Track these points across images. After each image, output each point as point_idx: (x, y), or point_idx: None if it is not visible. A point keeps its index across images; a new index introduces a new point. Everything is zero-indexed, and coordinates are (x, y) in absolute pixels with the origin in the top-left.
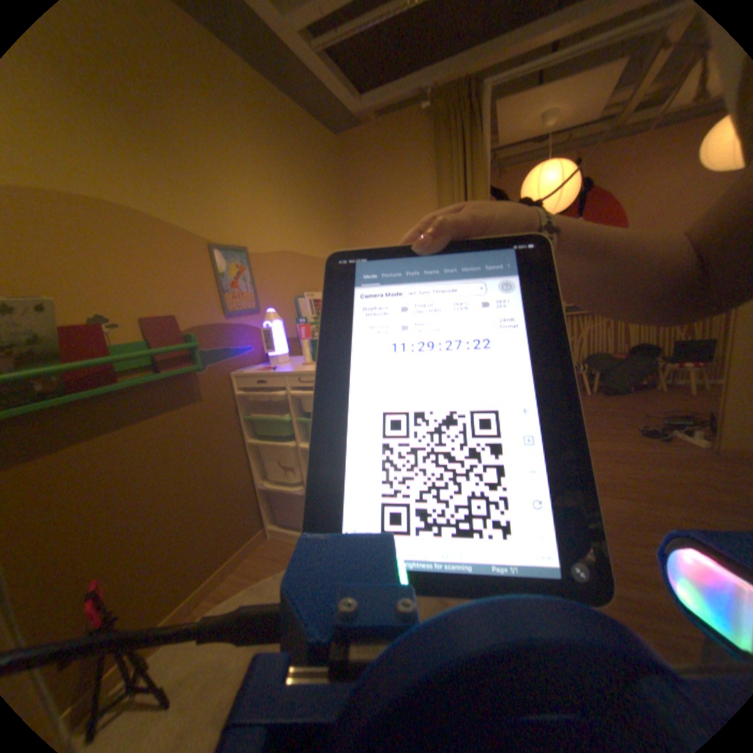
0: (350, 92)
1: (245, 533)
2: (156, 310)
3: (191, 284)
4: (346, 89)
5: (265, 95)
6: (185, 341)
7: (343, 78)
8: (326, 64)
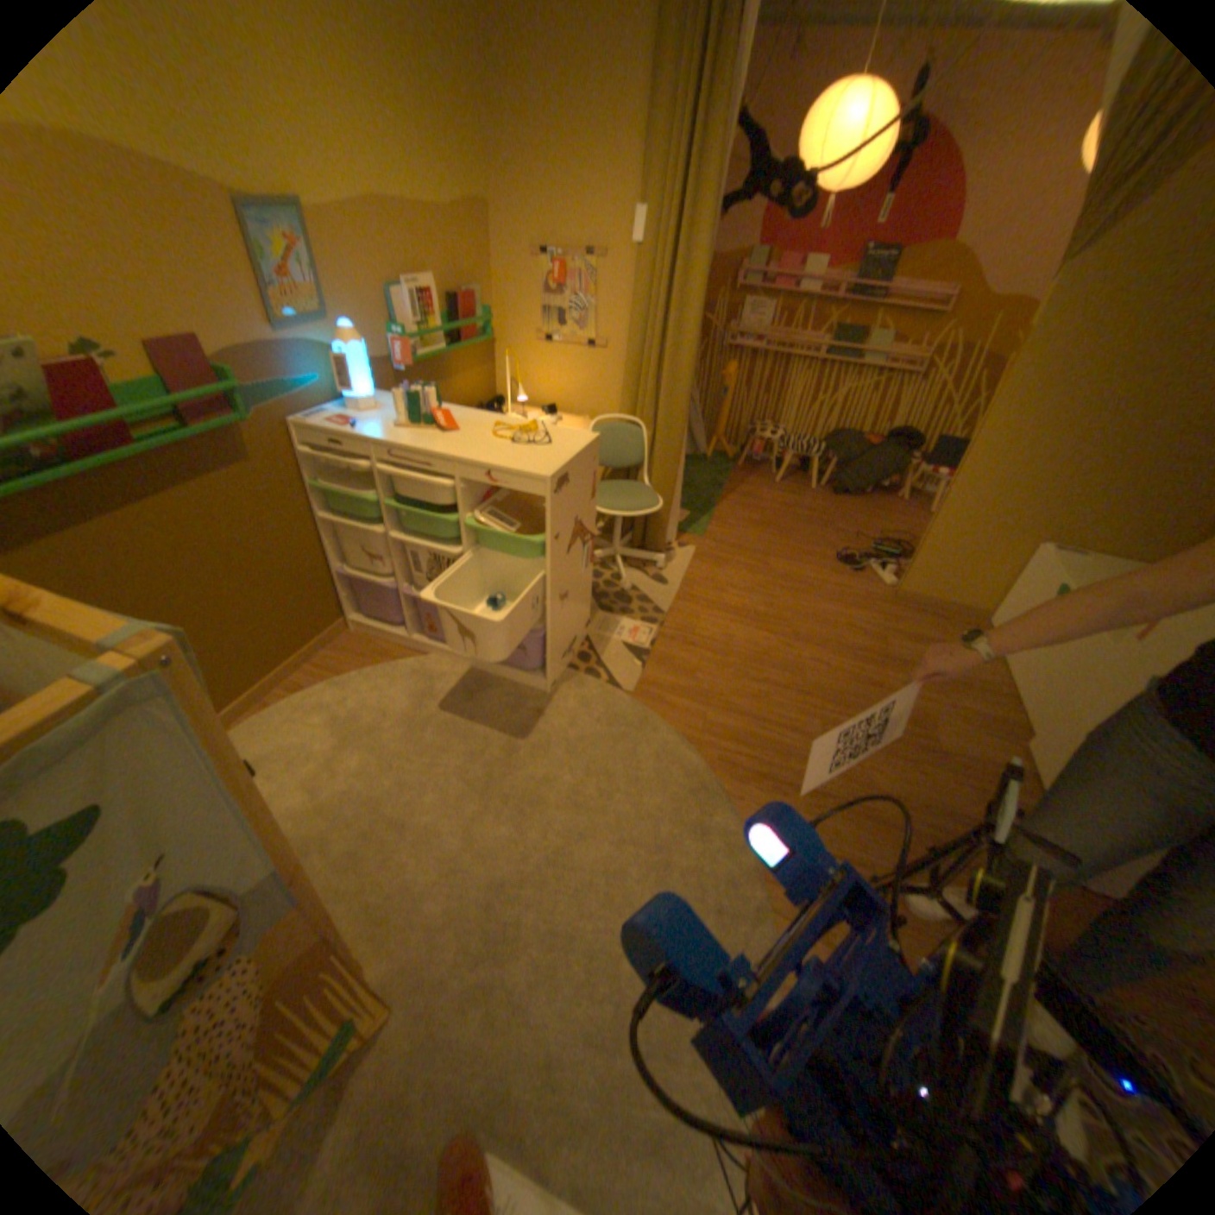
0: None
1: (321, 624)
2: (166, 328)
3: (213, 279)
4: None
5: None
6: (216, 377)
7: None
8: None
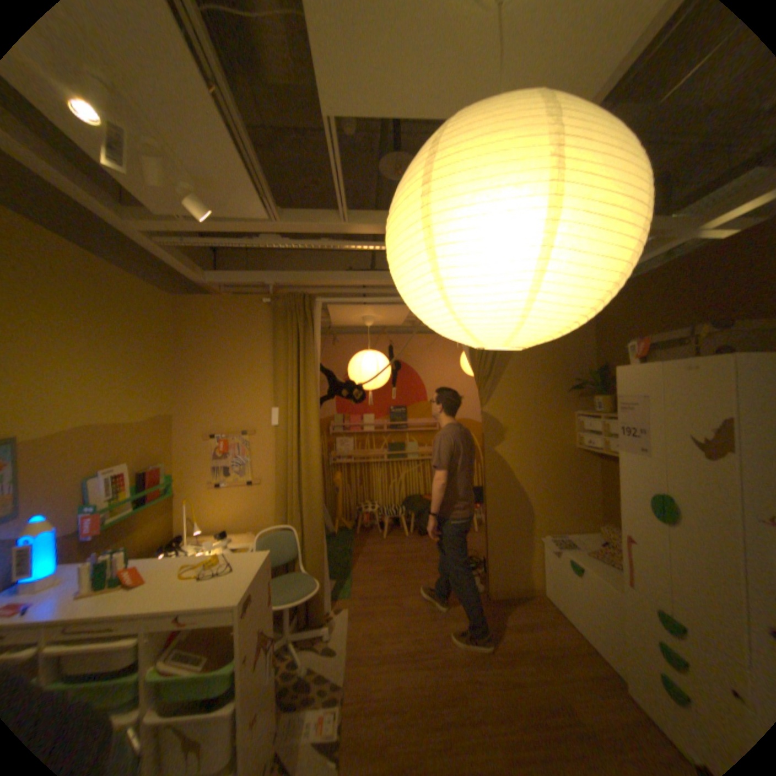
0: (193, 272)
1: None
2: None
3: None
4: (189, 269)
5: (87, 269)
6: None
7: (186, 262)
8: (168, 253)
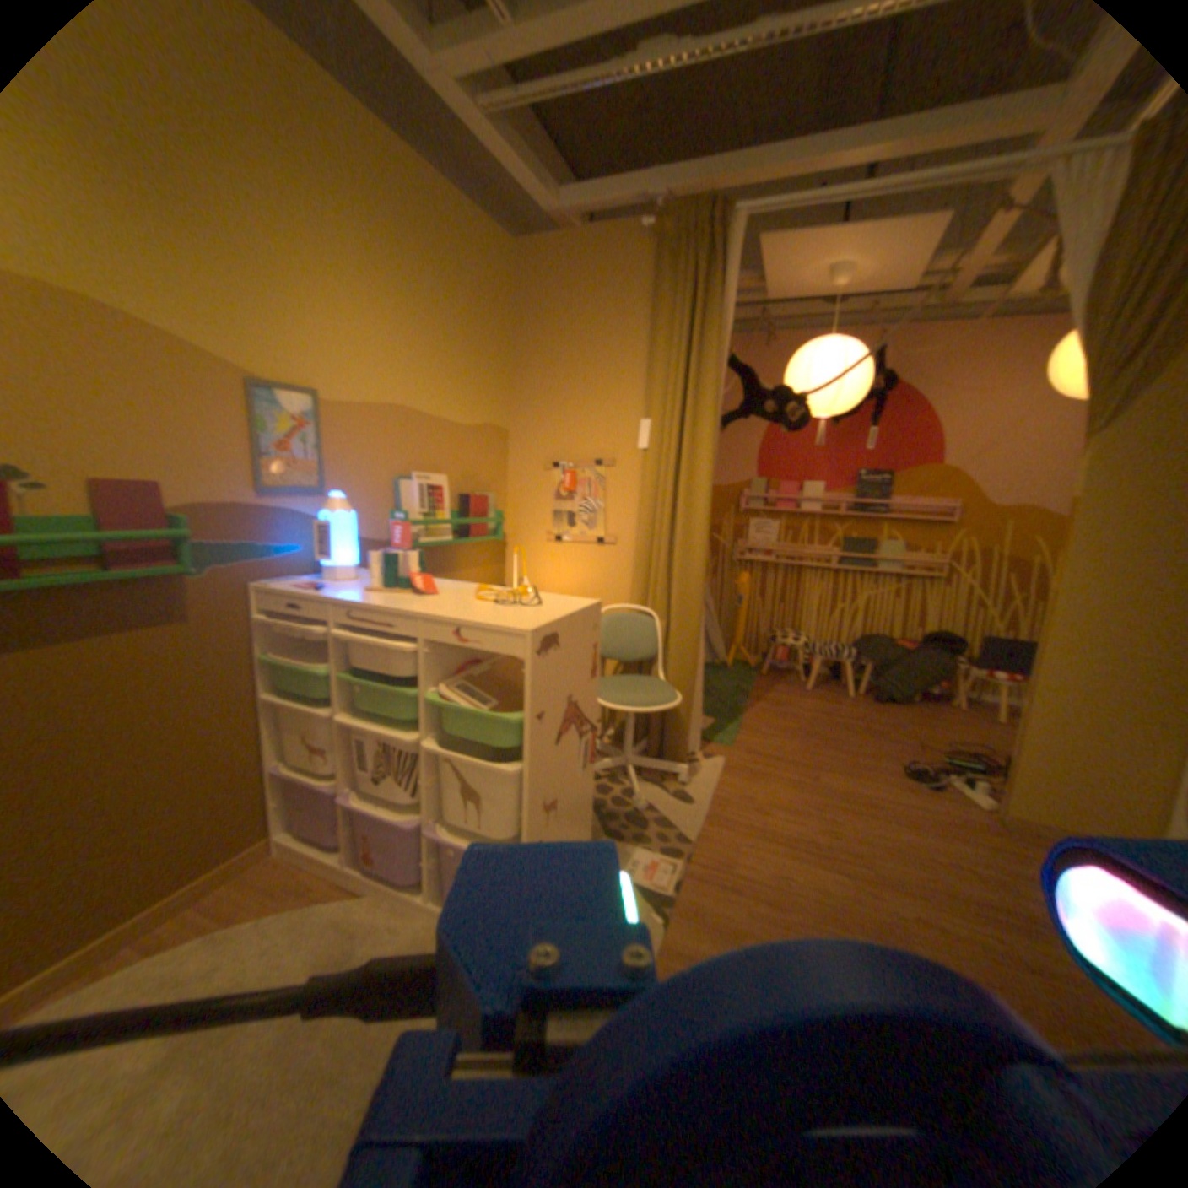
0: (540, 182)
1: (232, 845)
2: (124, 472)
3: (200, 438)
4: (534, 176)
5: (395, 163)
6: (169, 526)
7: (530, 159)
8: (502, 135)
